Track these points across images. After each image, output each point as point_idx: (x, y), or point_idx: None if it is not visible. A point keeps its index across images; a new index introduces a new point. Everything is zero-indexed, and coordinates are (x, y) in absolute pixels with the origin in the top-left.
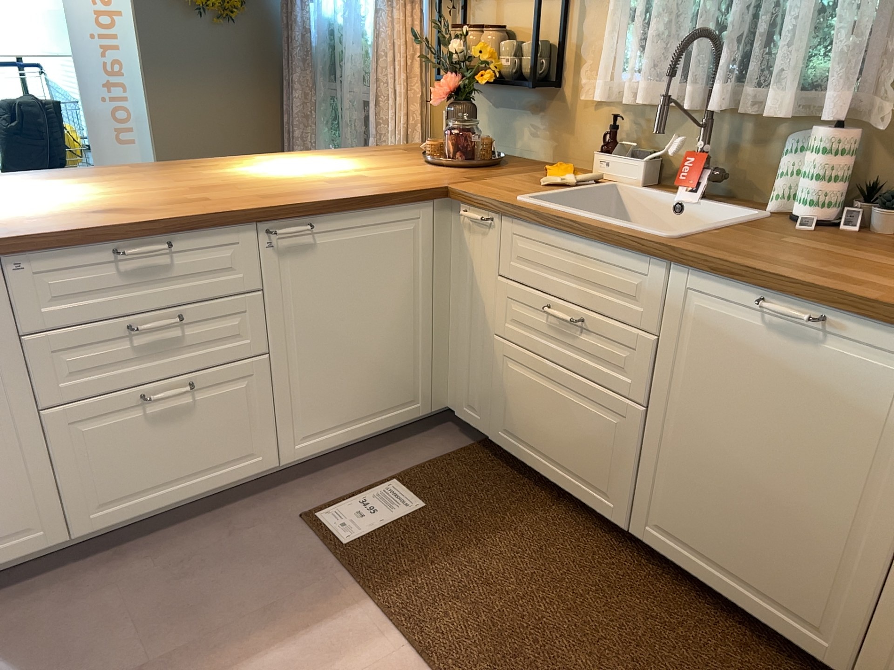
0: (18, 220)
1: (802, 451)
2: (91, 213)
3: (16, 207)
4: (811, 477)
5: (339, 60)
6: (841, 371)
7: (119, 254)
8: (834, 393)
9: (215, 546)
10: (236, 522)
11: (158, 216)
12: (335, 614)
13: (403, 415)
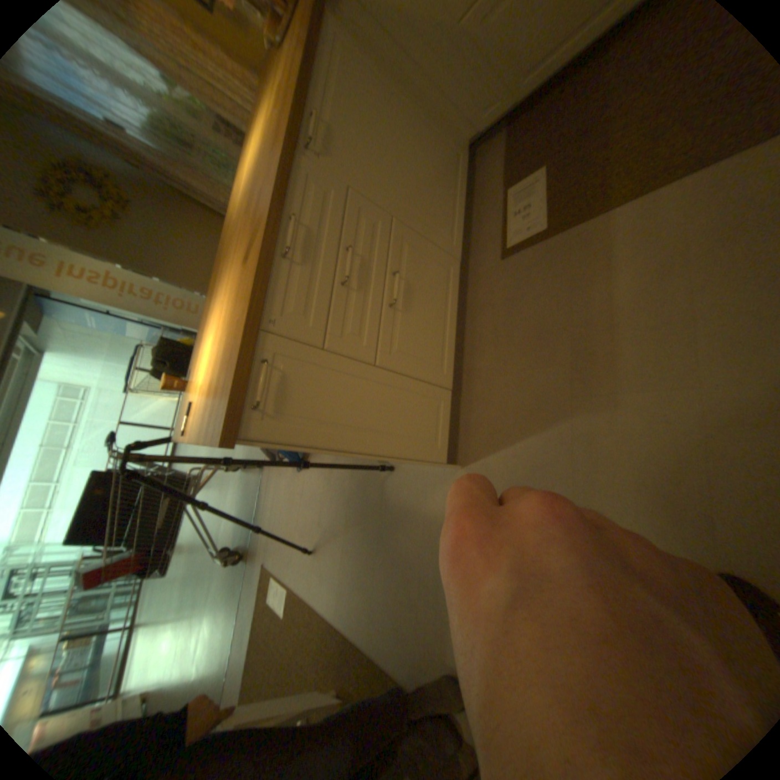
0: (233, 317)
1: None
2: (244, 269)
3: (222, 326)
4: None
5: (174, 129)
6: None
7: (288, 251)
8: None
9: (498, 314)
10: (485, 300)
11: (265, 213)
12: (611, 236)
13: (464, 167)
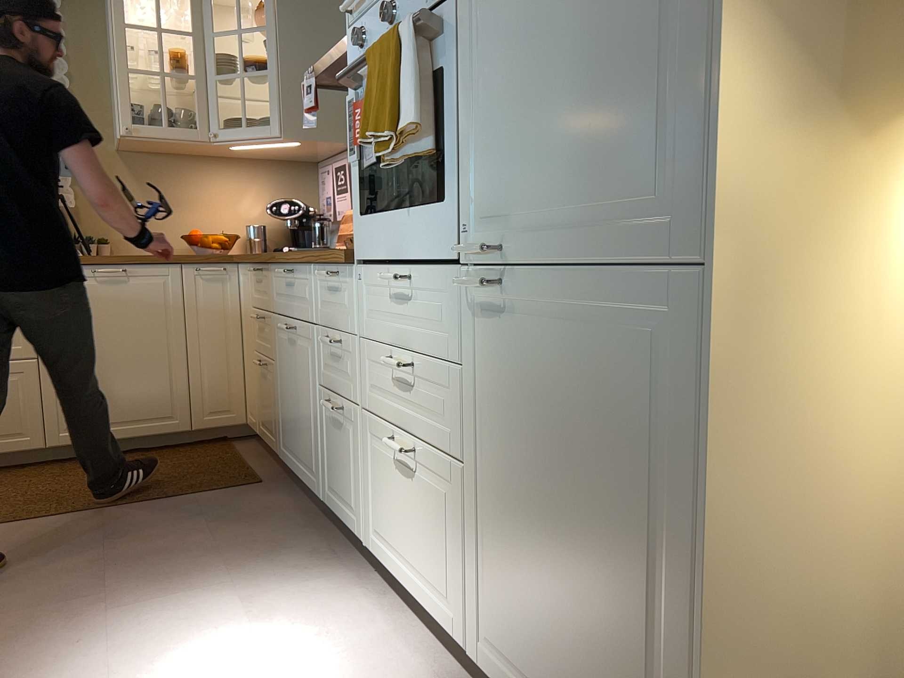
0: None
1: (136, 334)
2: None
3: None
4: (144, 345)
5: None
6: (140, 290)
7: None
8: (141, 301)
9: None
10: None
11: None
12: None
13: None
